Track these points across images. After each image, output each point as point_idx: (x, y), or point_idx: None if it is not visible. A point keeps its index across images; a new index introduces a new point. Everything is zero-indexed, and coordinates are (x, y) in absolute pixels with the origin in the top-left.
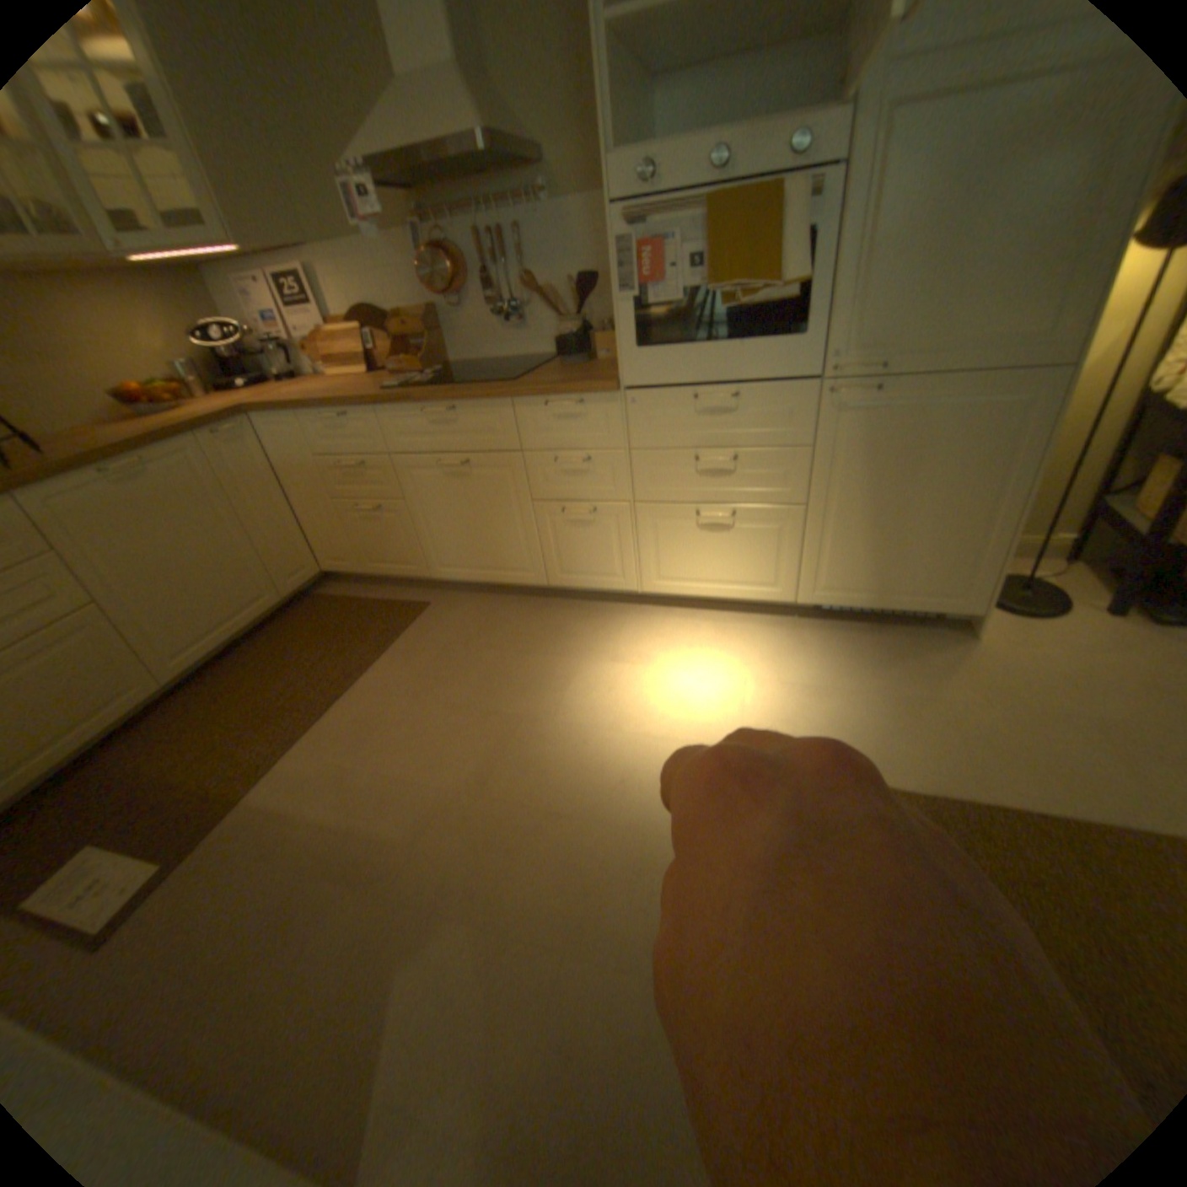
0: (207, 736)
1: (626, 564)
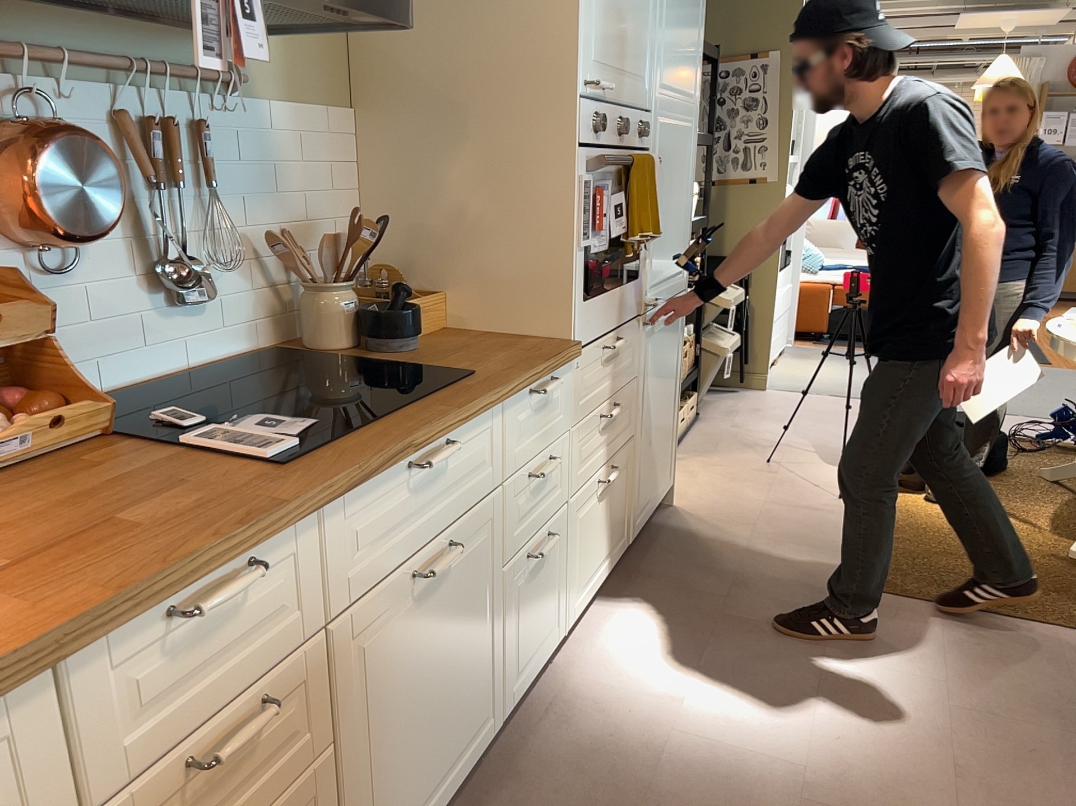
0: None
1: (560, 601)
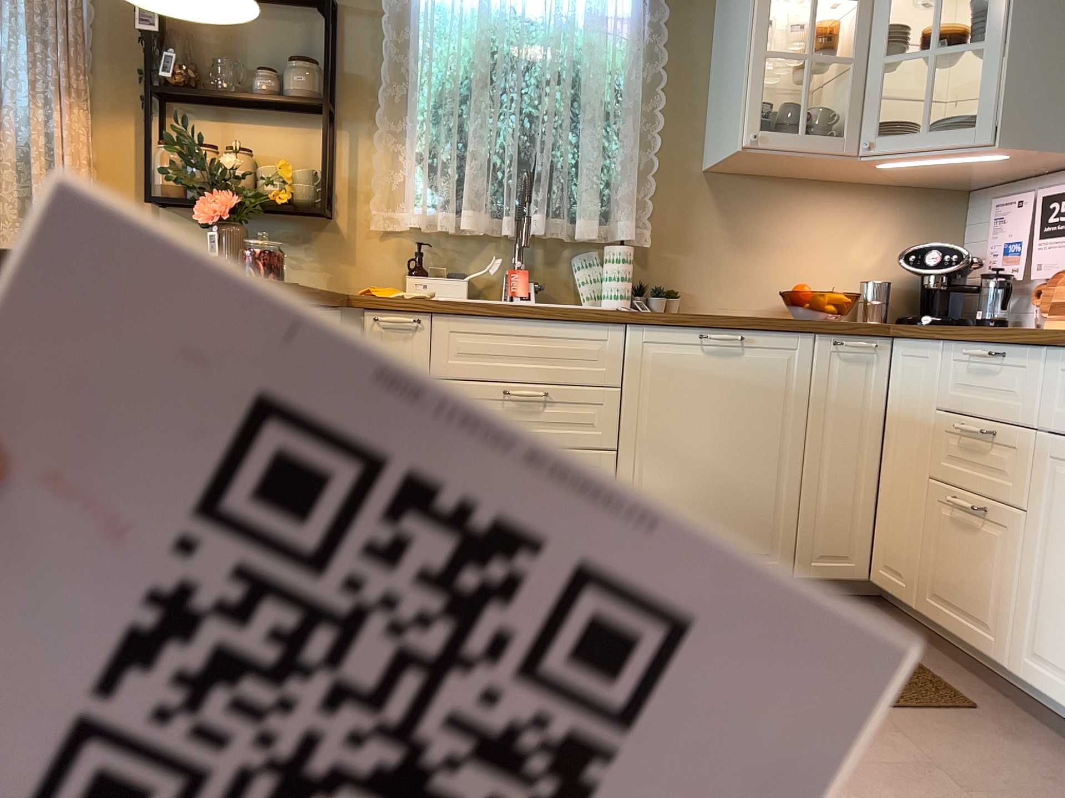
0: None
1: None
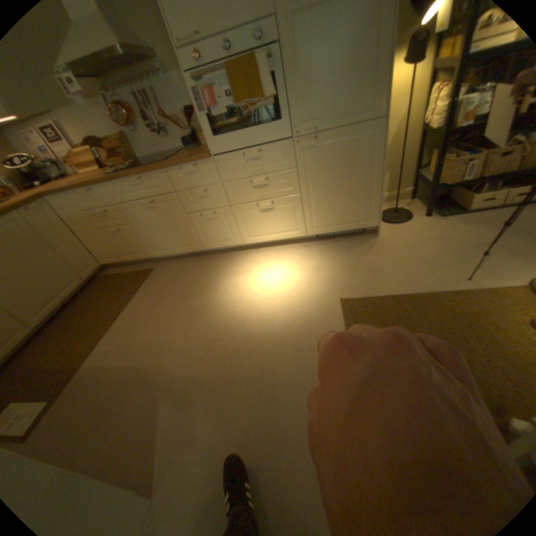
0: (61, 346)
1: (235, 234)
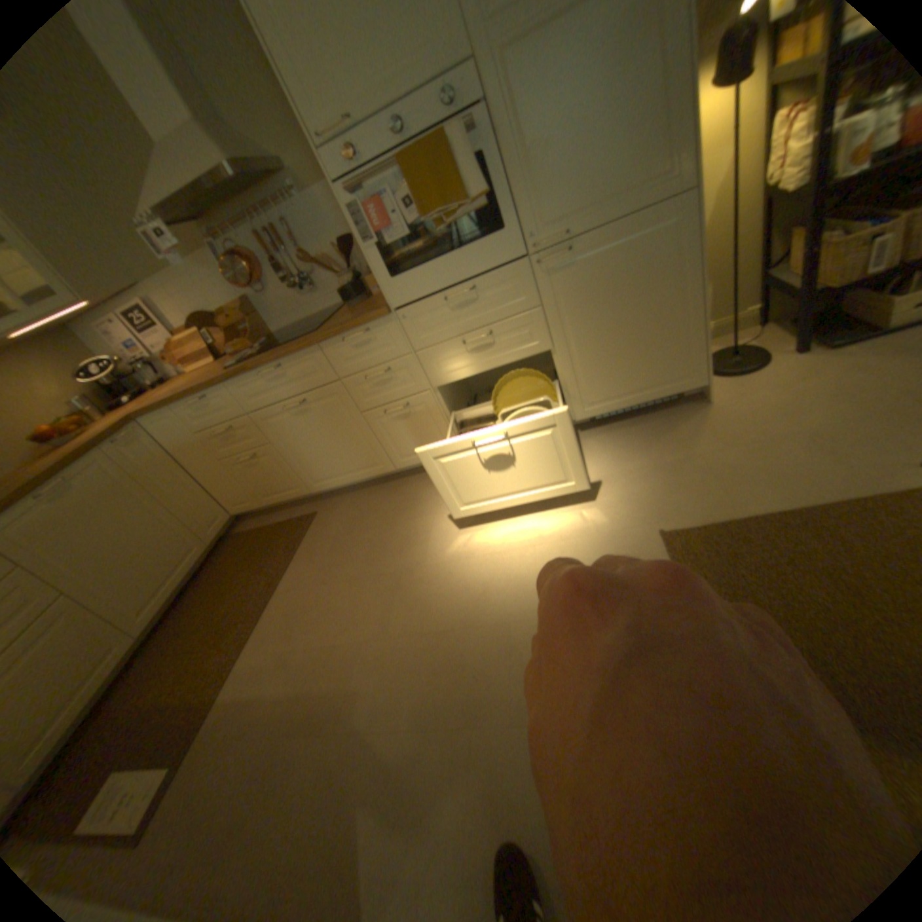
0: (181, 663)
1: (446, 436)
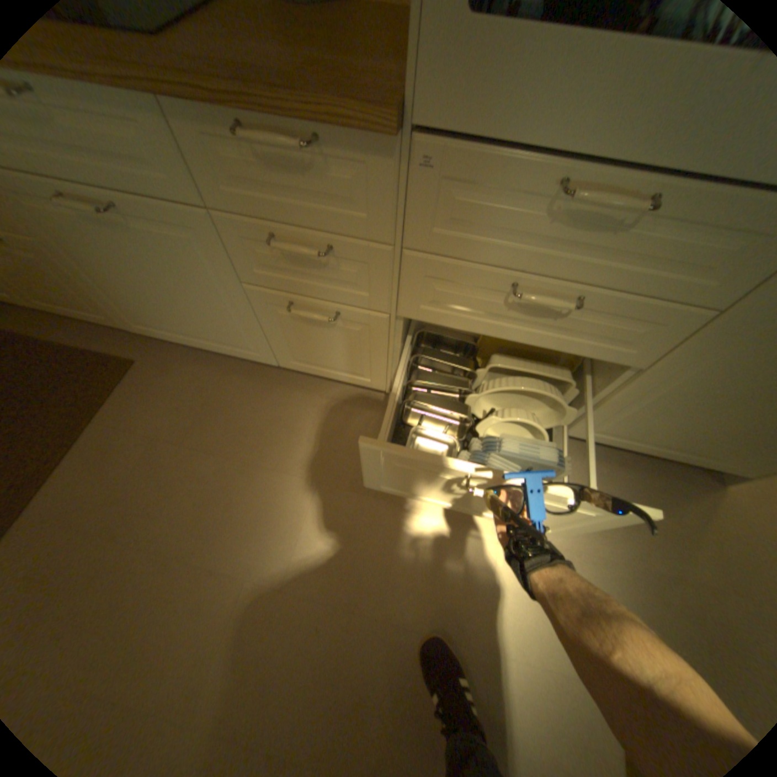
0: None
1: (375, 370)
